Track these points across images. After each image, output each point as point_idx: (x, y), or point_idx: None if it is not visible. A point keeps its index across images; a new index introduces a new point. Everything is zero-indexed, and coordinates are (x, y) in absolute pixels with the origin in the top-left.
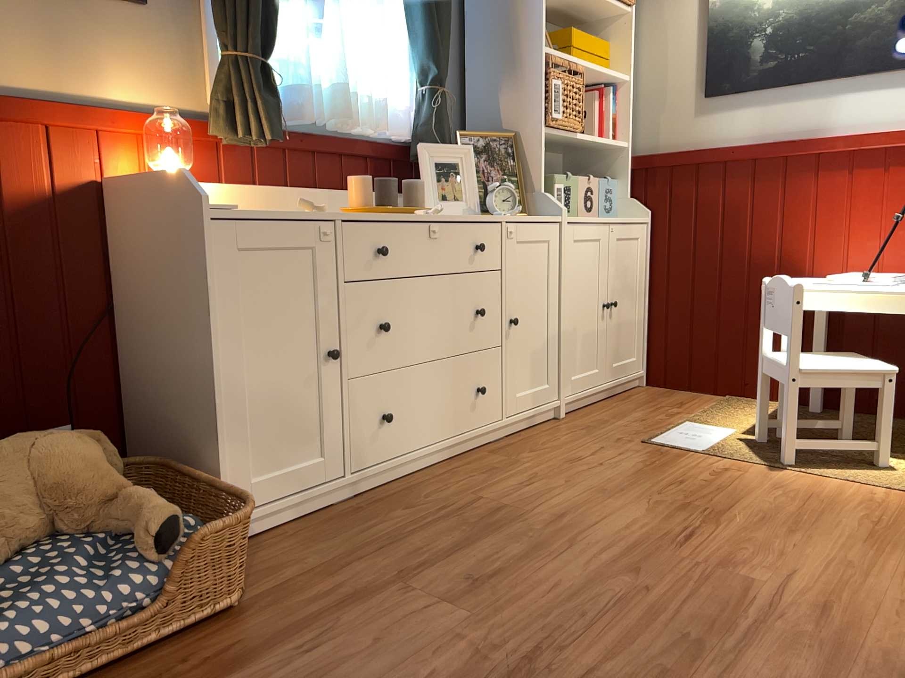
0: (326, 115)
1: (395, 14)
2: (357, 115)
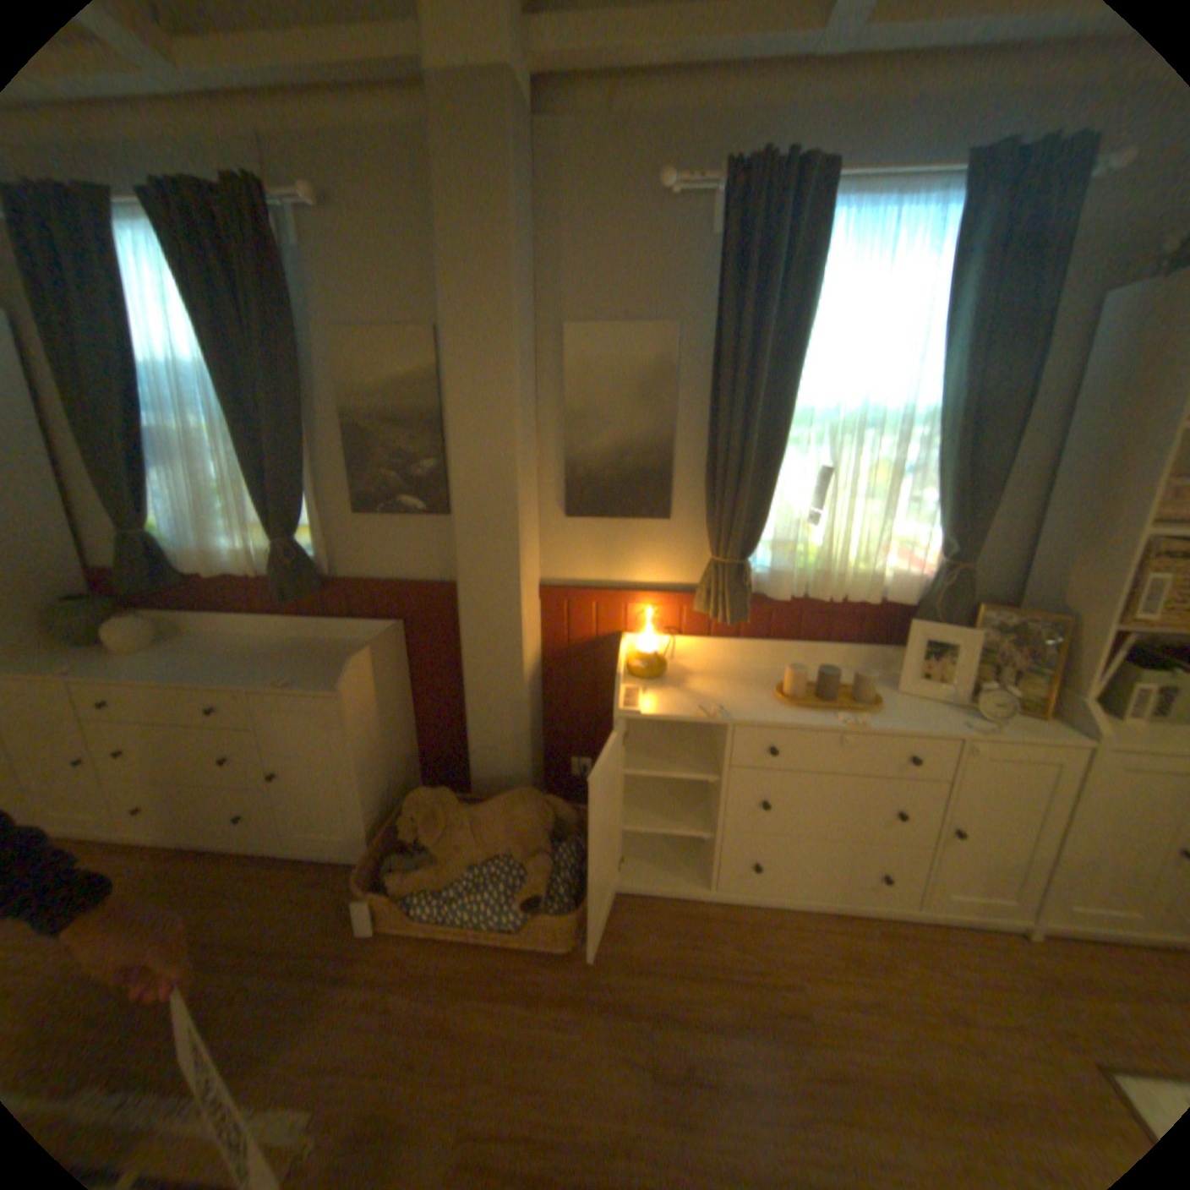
0: (810, 588)
1: (927, 483)
2: (852, 582)
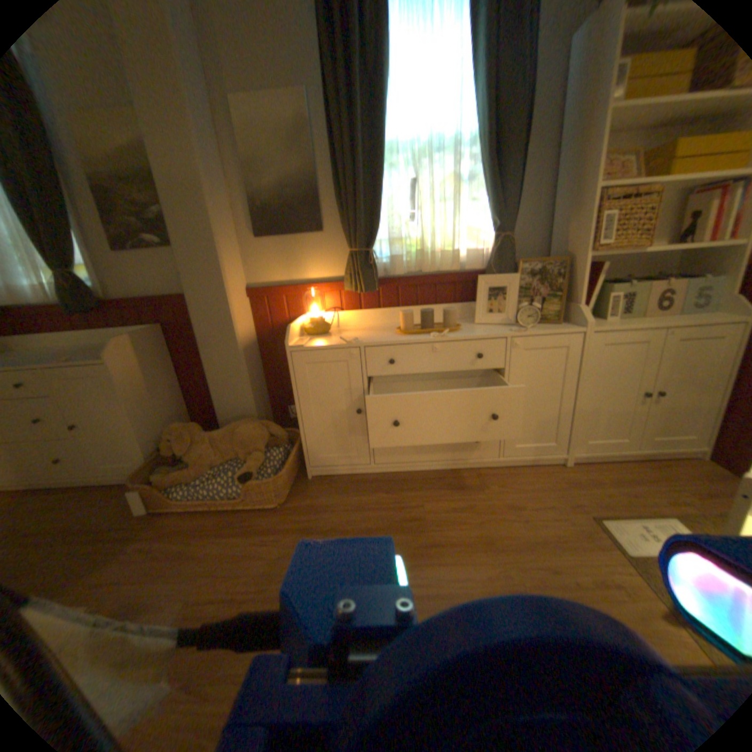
0: (417, 266)
1: (479, 185)
2: (443, 260)
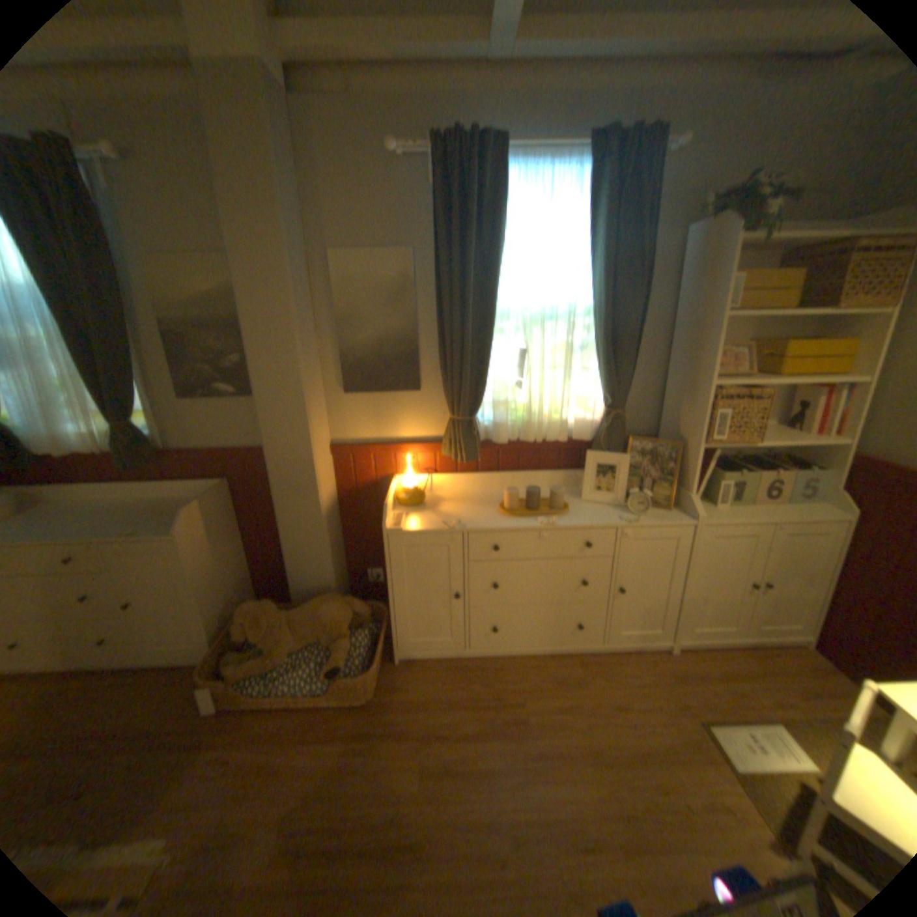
0: (520, 434)
1: (590, 357)
2: (548, 428)
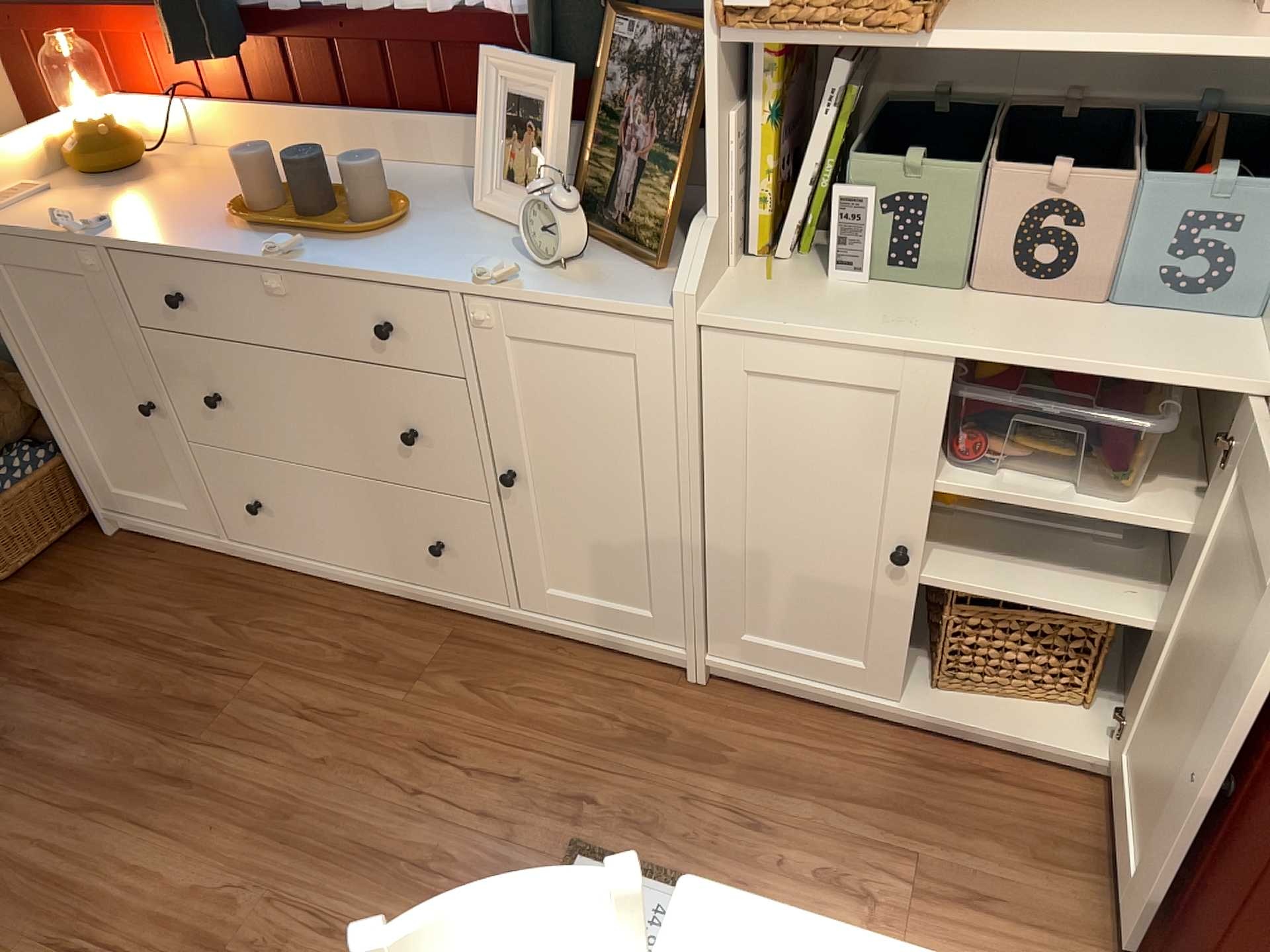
0: None
1: None
2: None
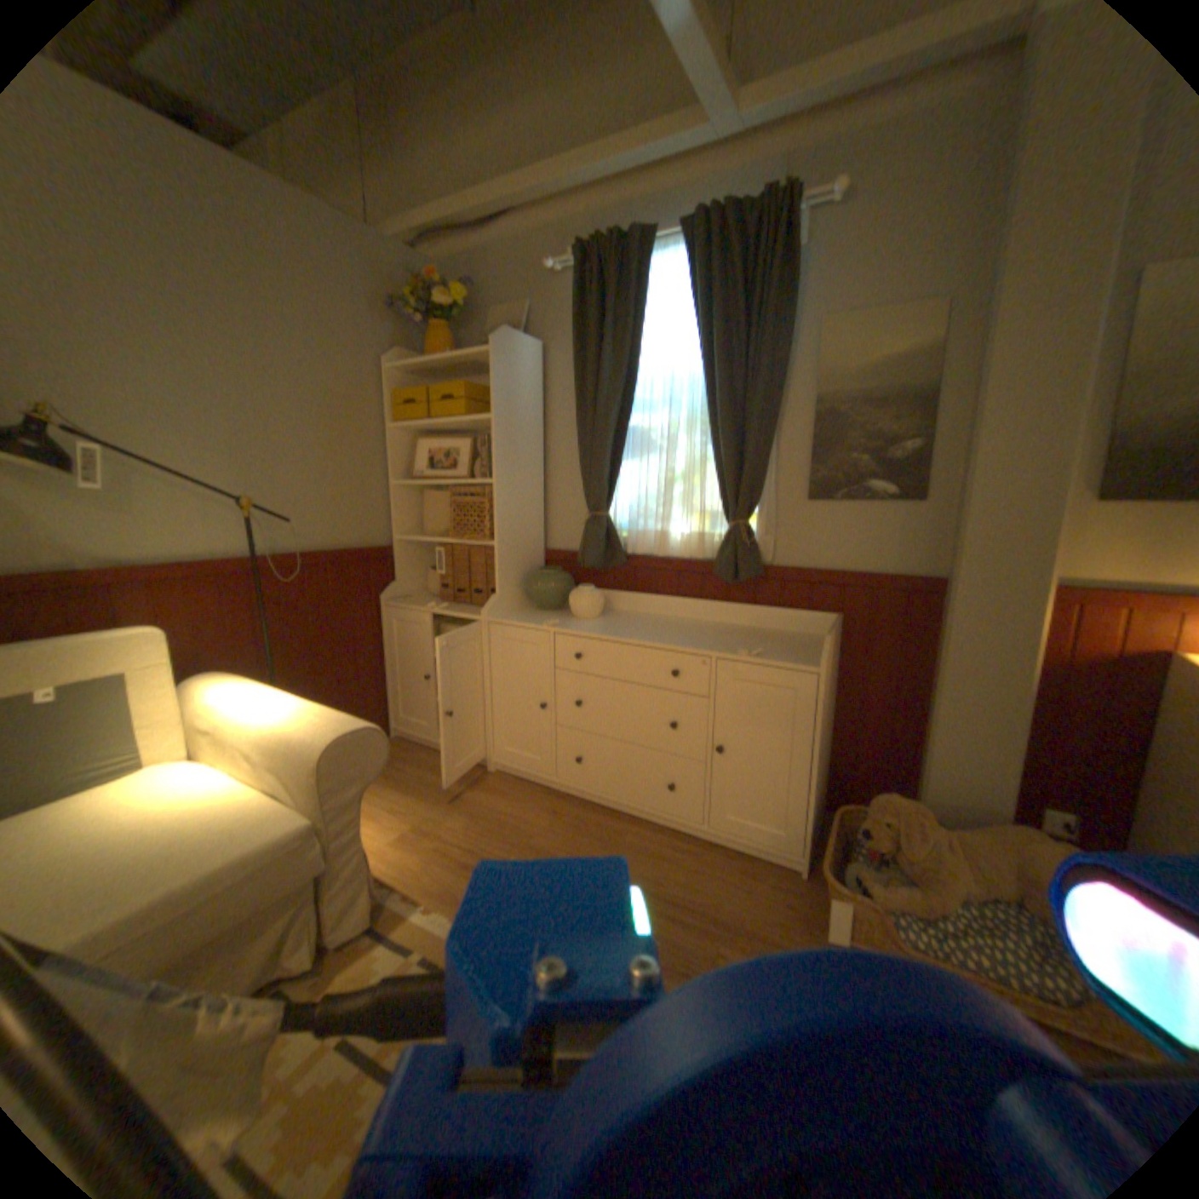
0: None
1: None
2: None
